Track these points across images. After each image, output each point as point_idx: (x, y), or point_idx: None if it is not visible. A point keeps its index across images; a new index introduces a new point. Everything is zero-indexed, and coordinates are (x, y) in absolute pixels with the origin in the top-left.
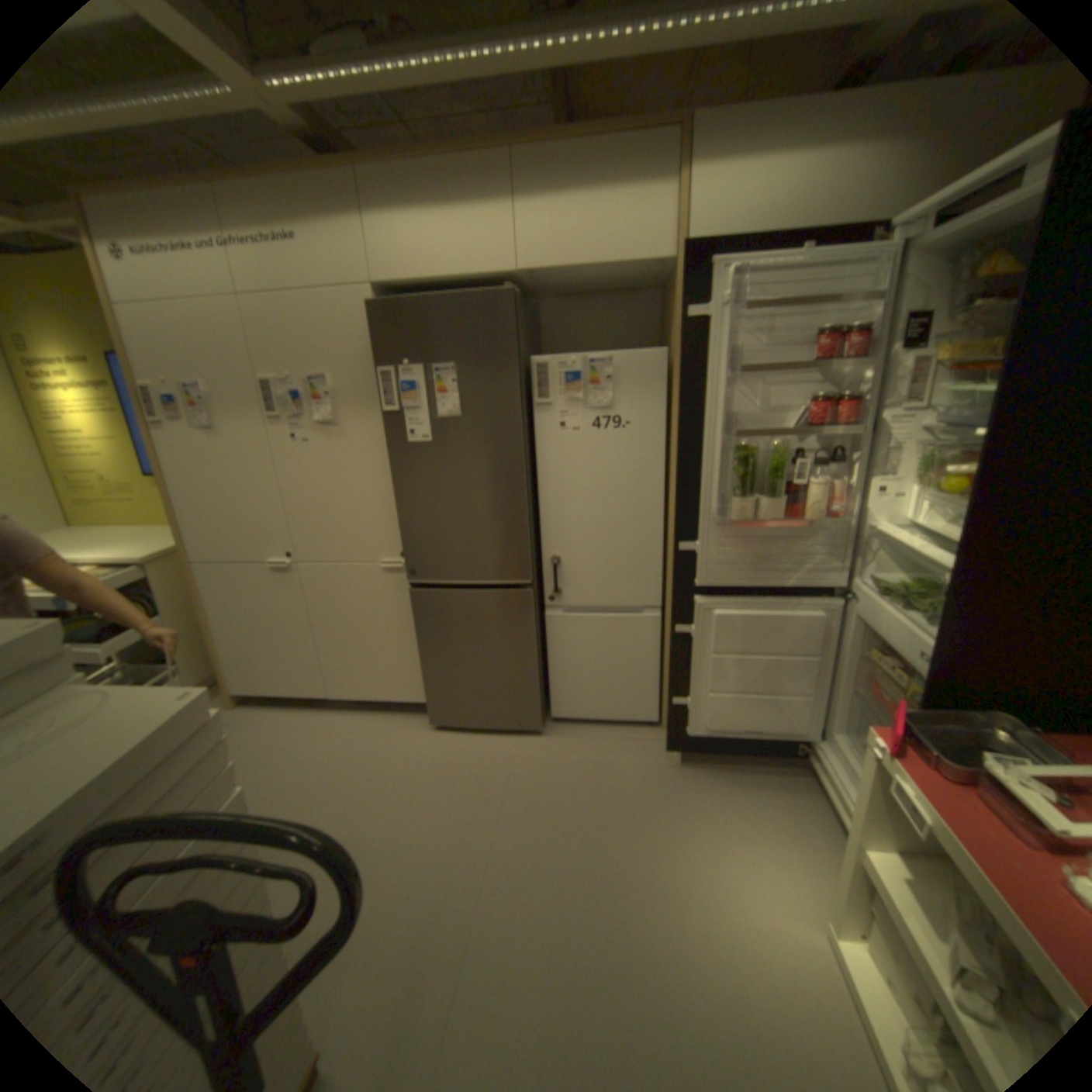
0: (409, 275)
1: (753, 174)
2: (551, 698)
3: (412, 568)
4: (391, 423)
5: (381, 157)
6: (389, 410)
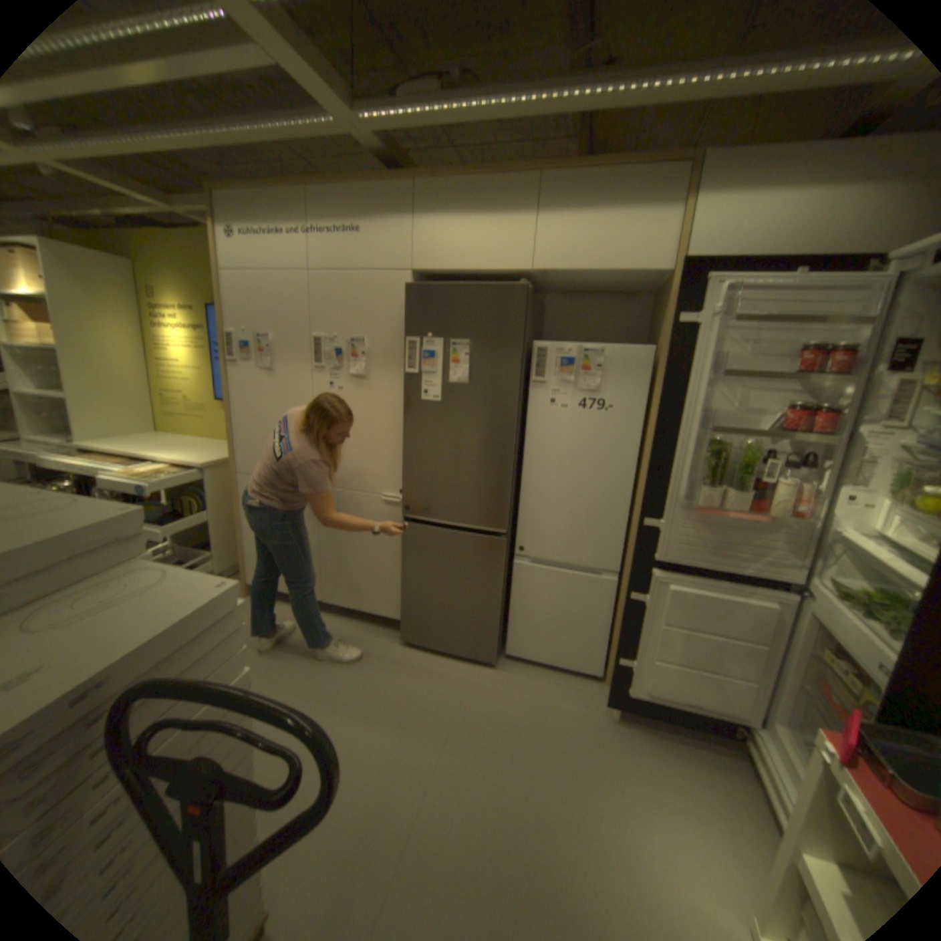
0: (443, 266)
1: (754, 205)
2: (508, 637)
3: (407, 504)
4: (409, 382)
5: (435, 173)
6: (410, 372)
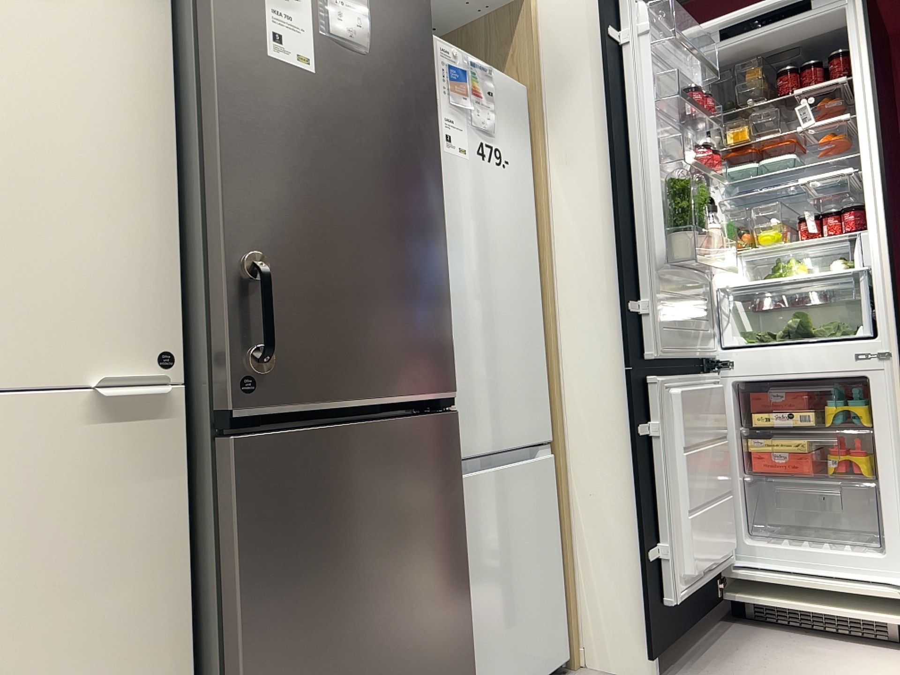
0: None
1: None
2: None
3: (242, 375)
4: None
5: None
6: None
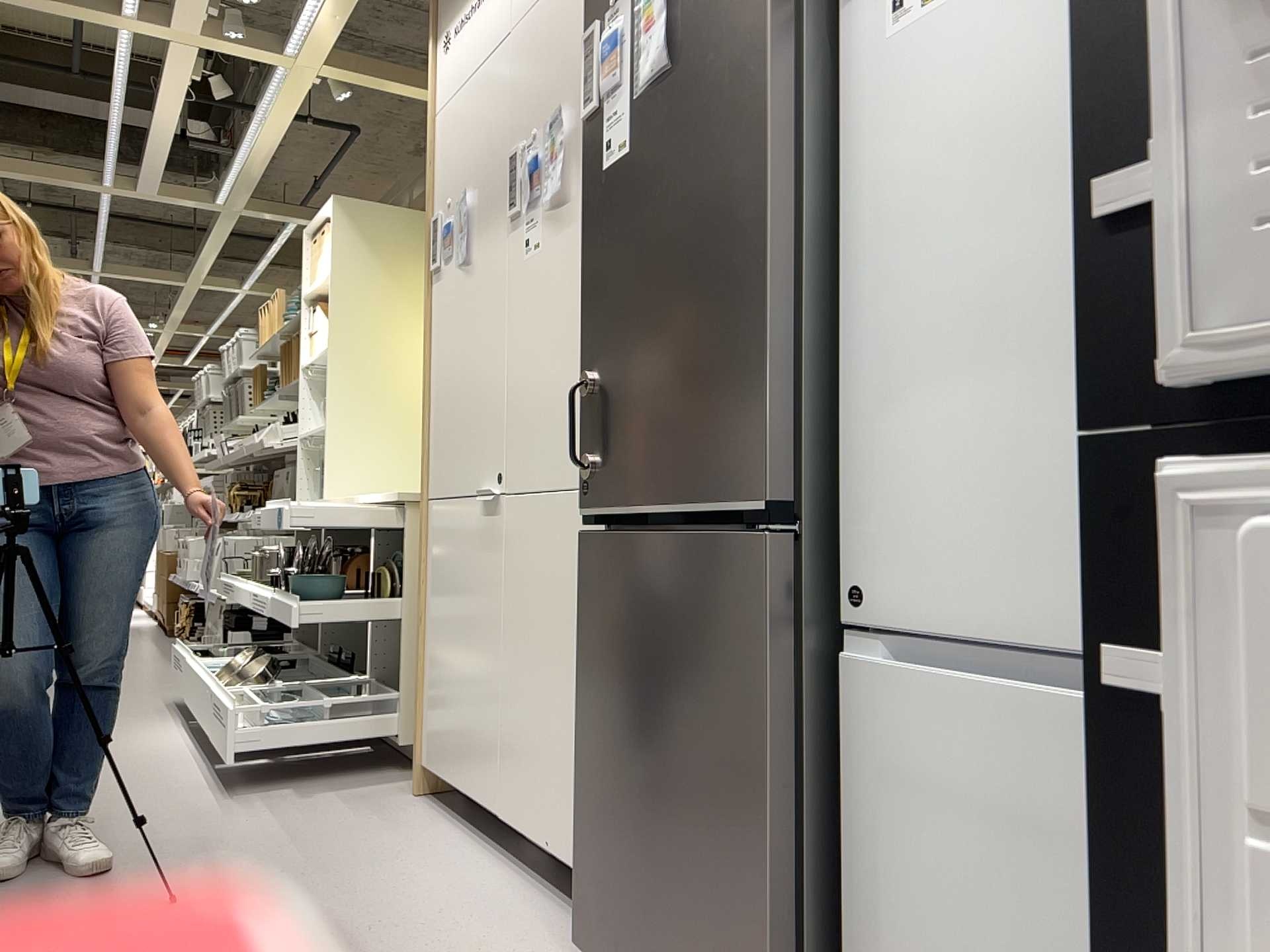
0: None
1: None
2: None
3: (585, 481)
4: (588, 141)
5: None
6: (587, 115)
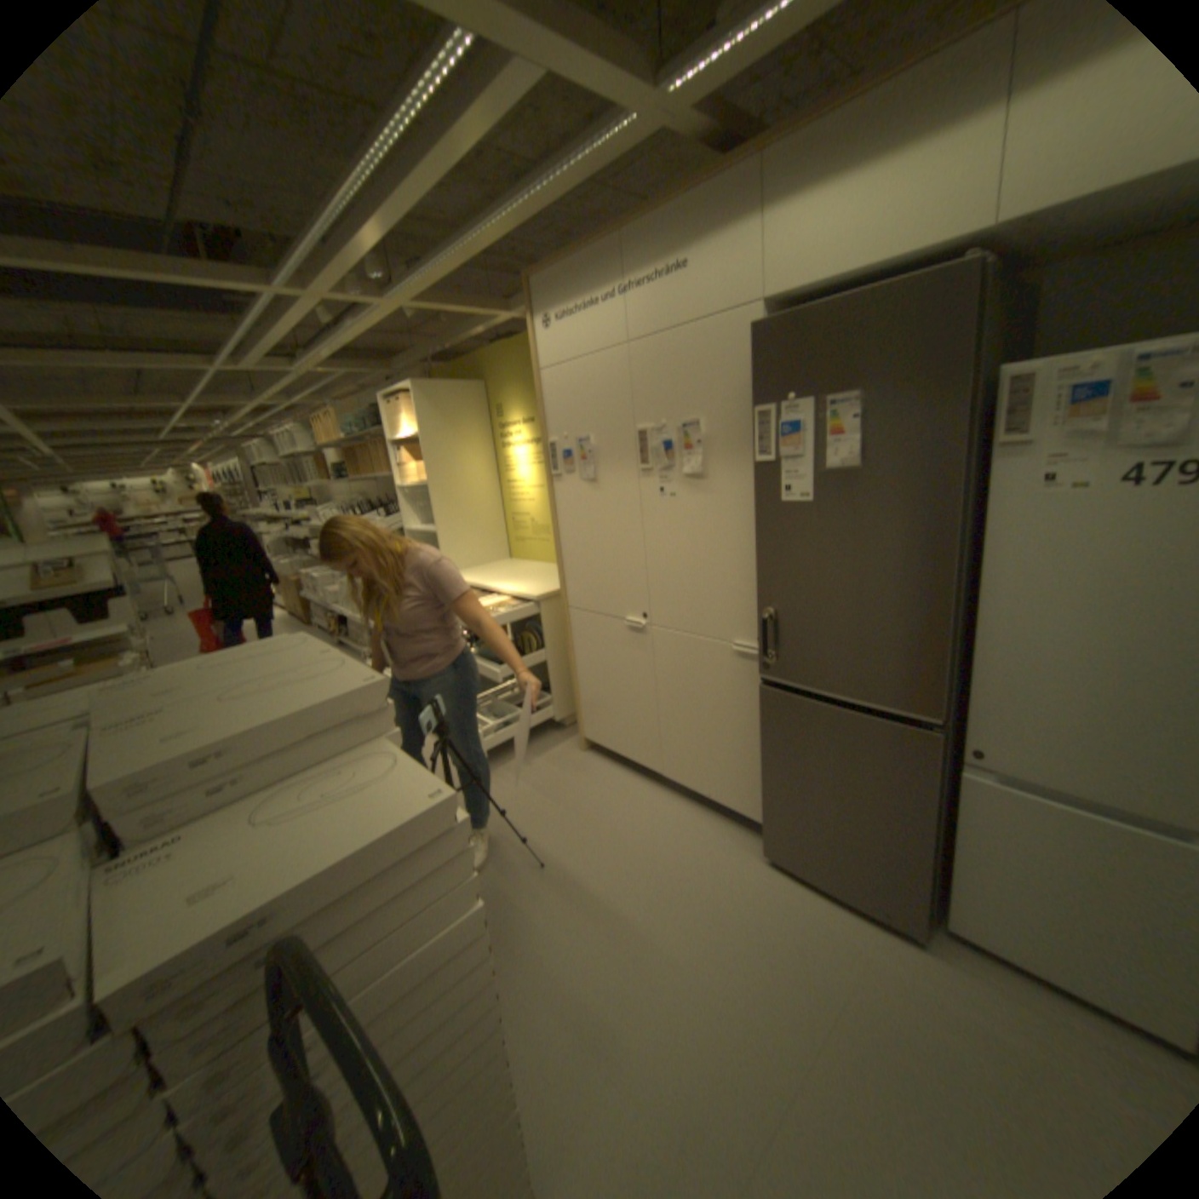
0: (813, 277)
1: None
2: (954, 904)
3: (766, 661)
4: (762, 476)
5: (795, 126)
6: (762, 460)
